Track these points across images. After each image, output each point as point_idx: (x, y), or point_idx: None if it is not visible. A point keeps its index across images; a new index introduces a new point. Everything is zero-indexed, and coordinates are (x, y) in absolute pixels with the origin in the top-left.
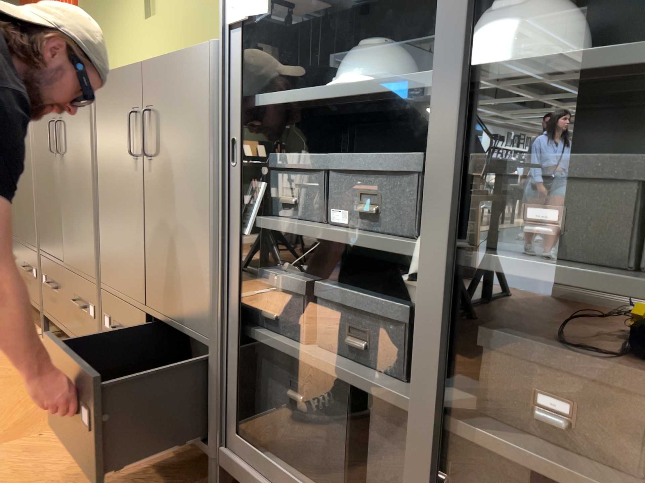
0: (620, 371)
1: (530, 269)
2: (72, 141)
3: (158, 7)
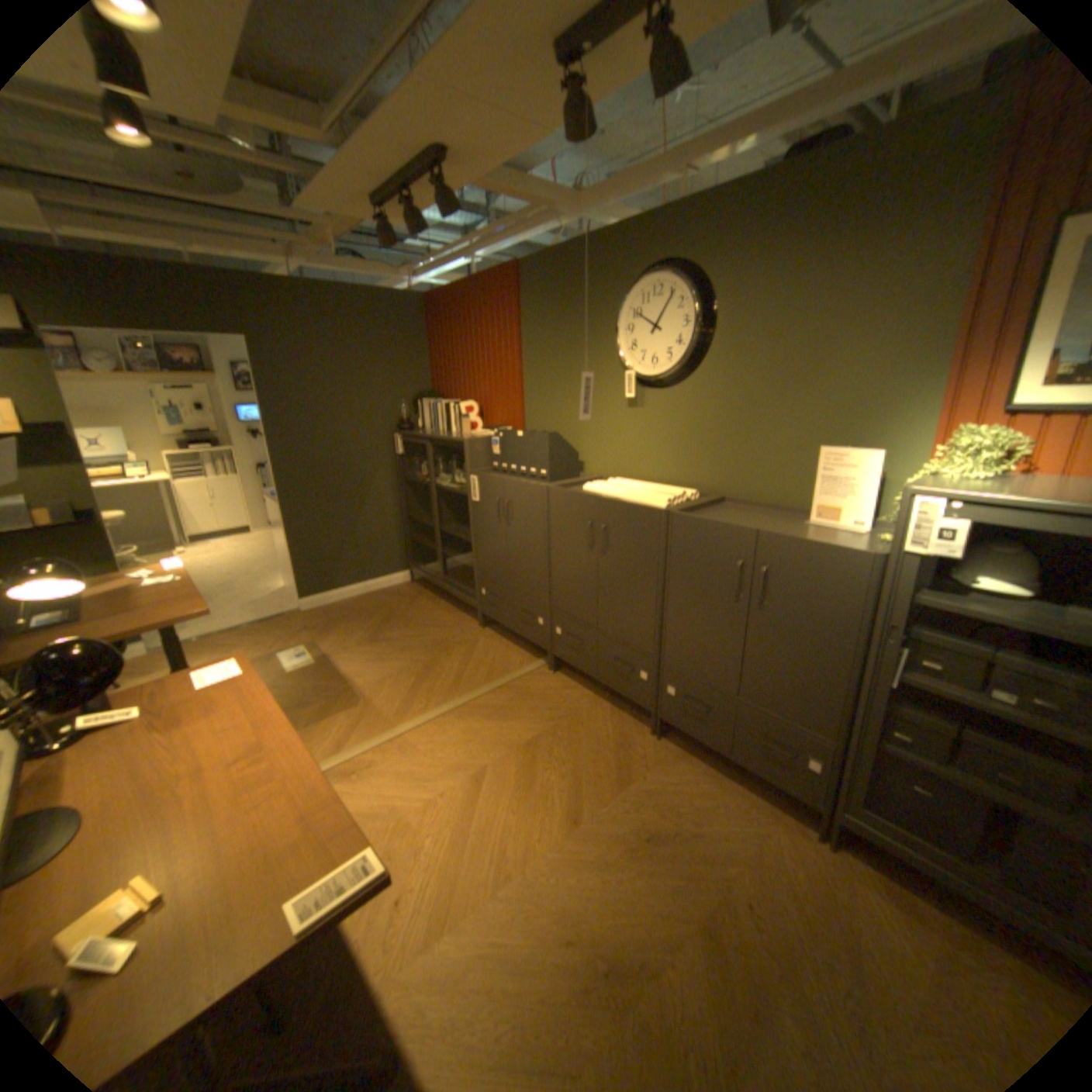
0: None
1: None
2: (623, 547)
3: (649, 402)
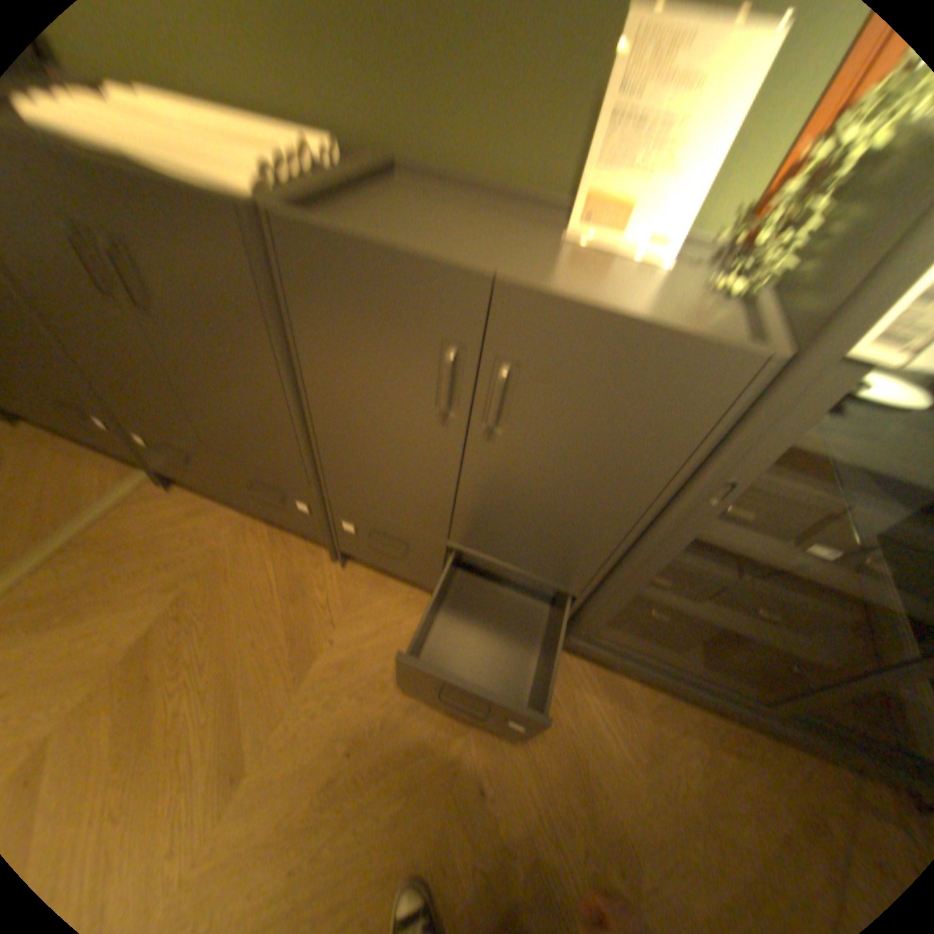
0: None
1: None
2: (177, 293)
3: None
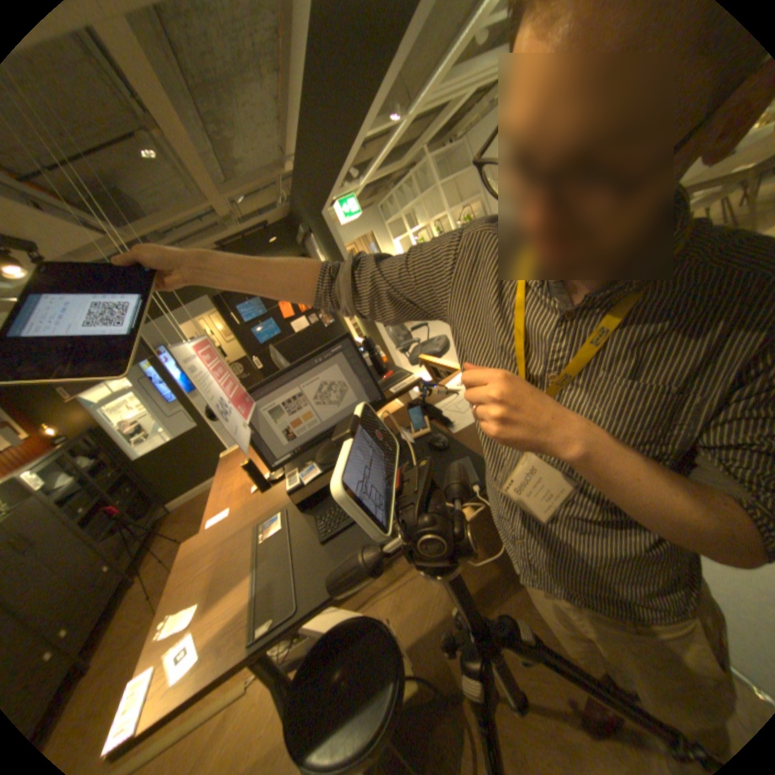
0: (114, 495)
1: (105, 490)
2: None
3: None
